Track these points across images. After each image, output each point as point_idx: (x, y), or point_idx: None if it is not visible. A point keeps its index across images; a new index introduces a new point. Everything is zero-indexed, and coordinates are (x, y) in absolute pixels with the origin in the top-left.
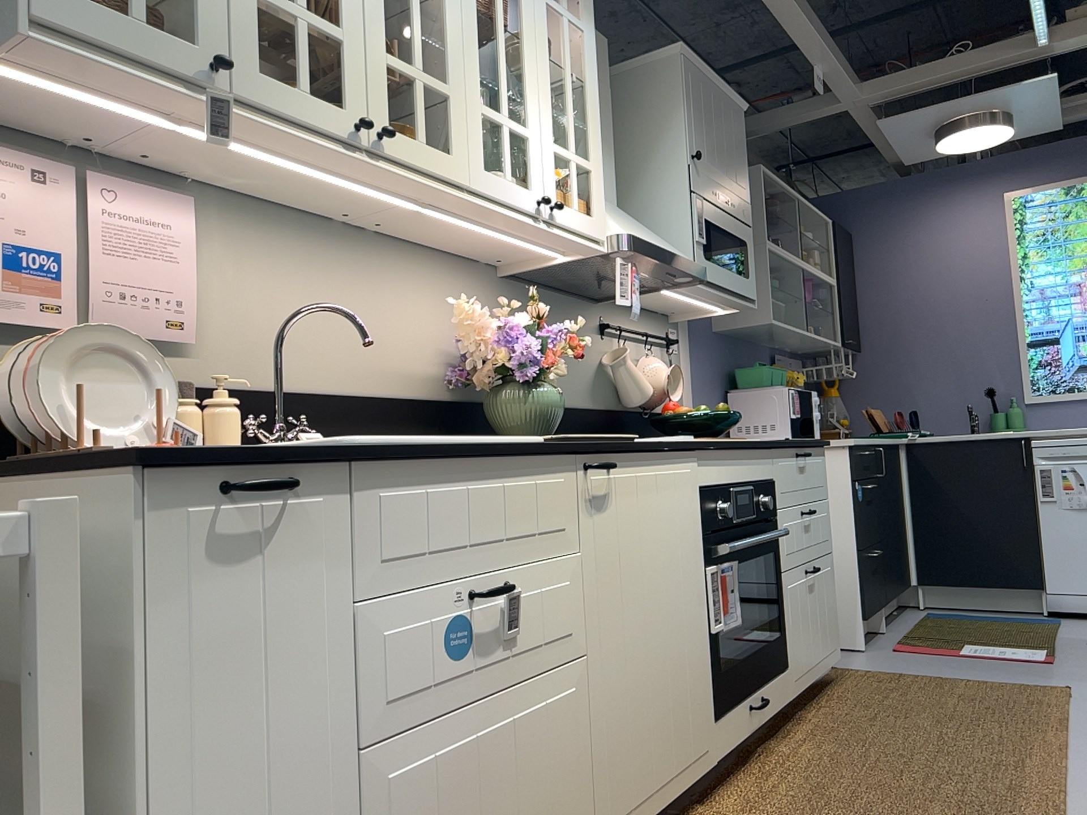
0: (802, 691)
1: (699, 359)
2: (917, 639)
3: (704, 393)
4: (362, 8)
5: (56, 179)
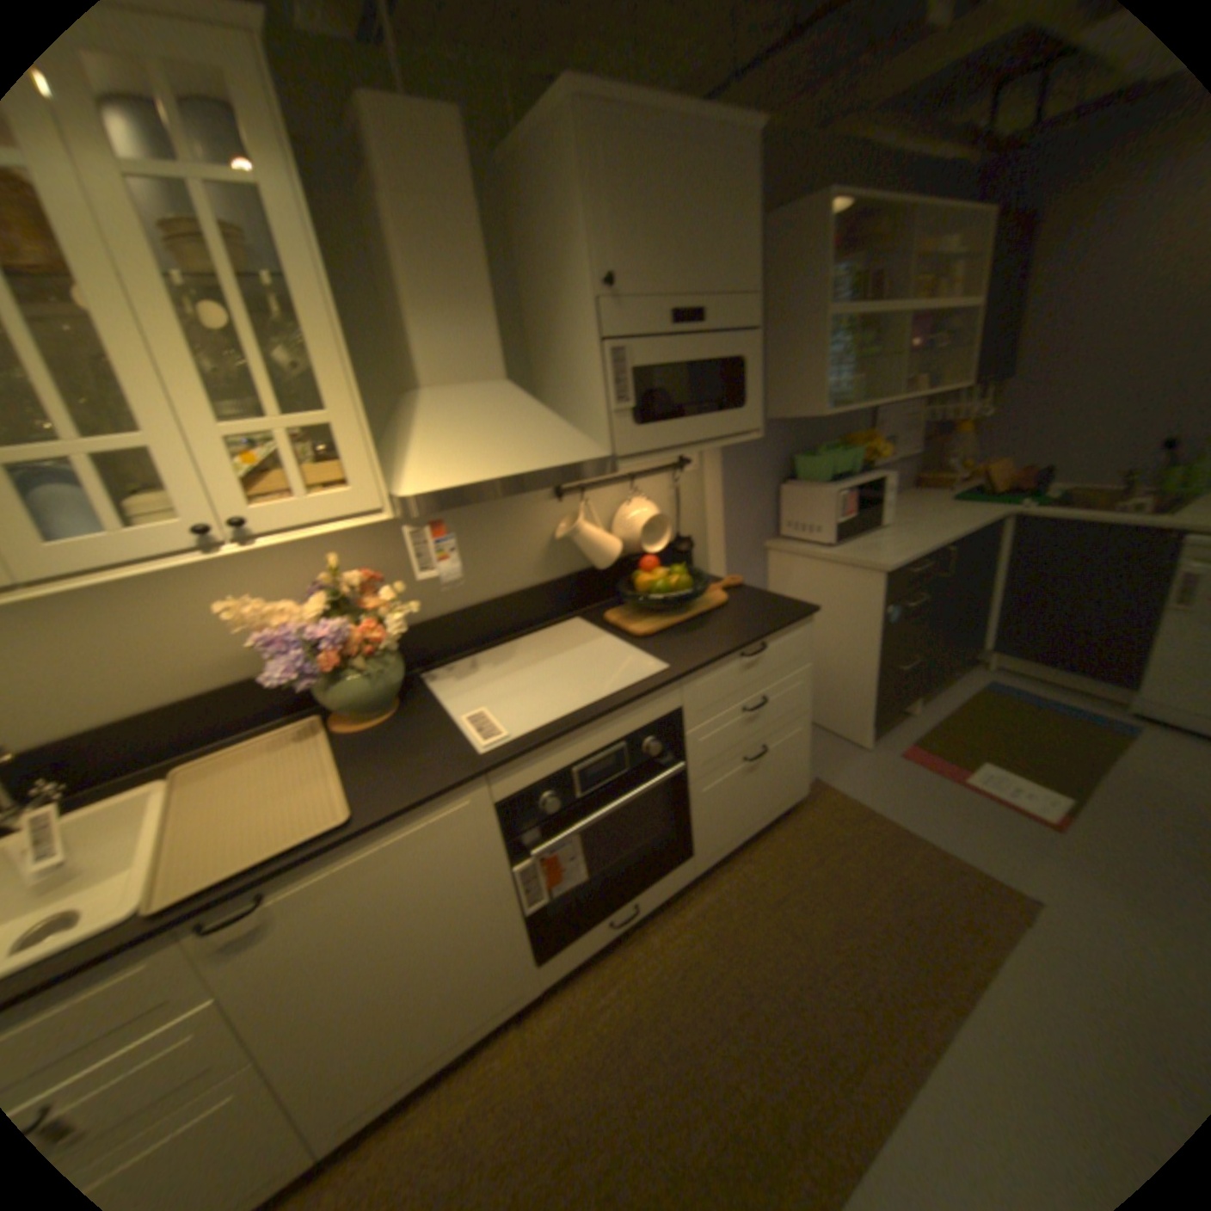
0: (720, 860)
1: (735, 463)
2: (941, 742)
3: (741, 496)
4: None
5: None
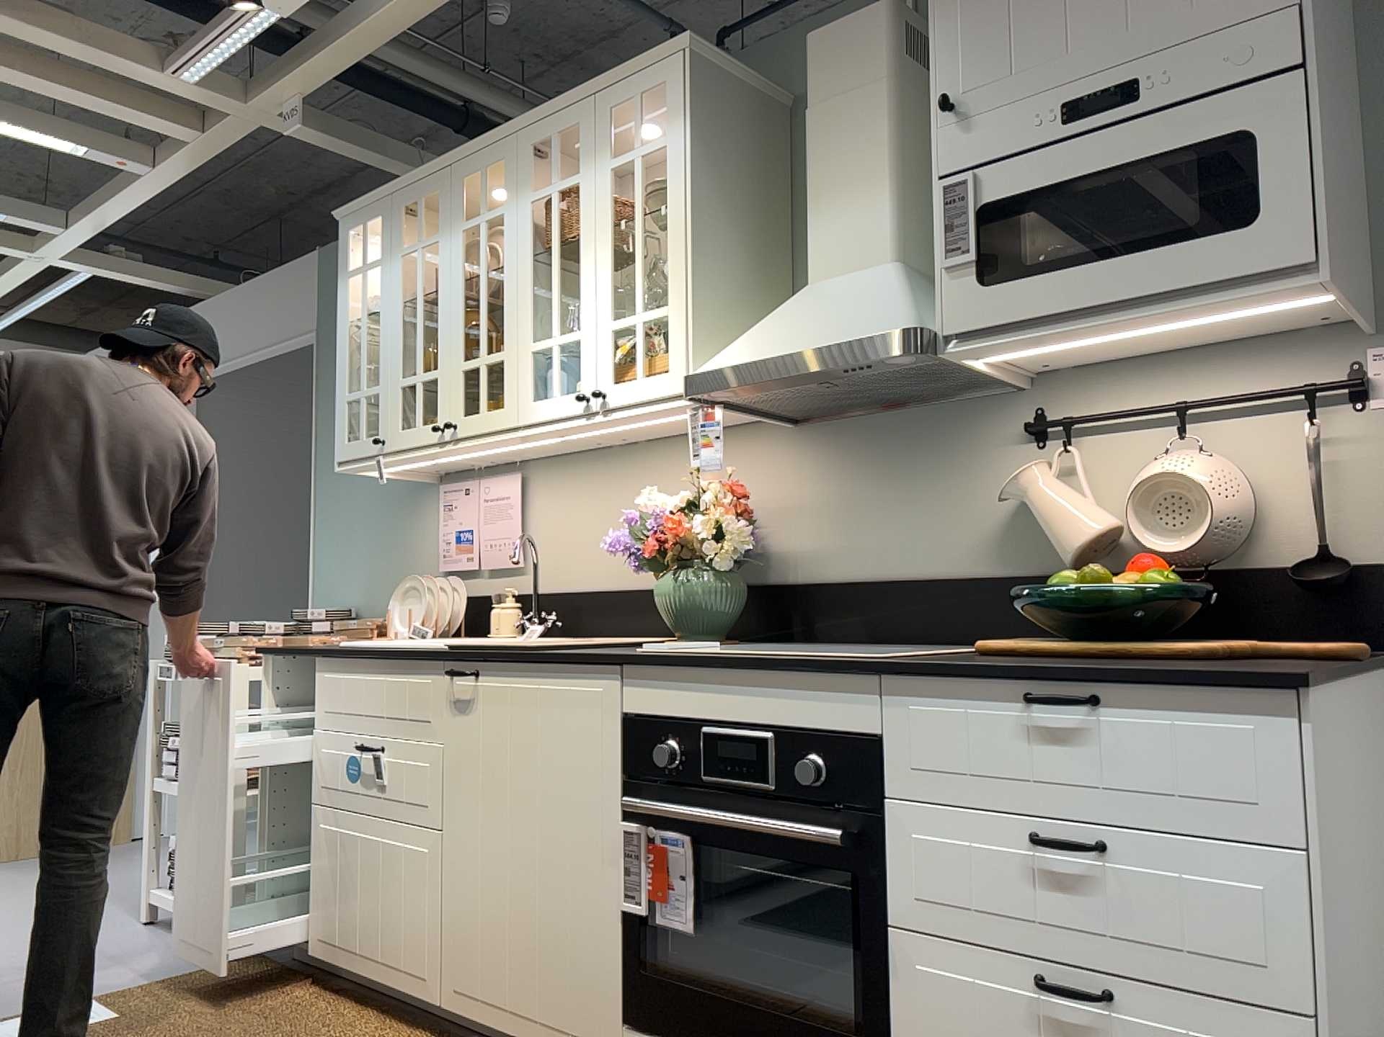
0: None
1: None
2: None
3: None
4: (448, 343)
5: (471, 489)
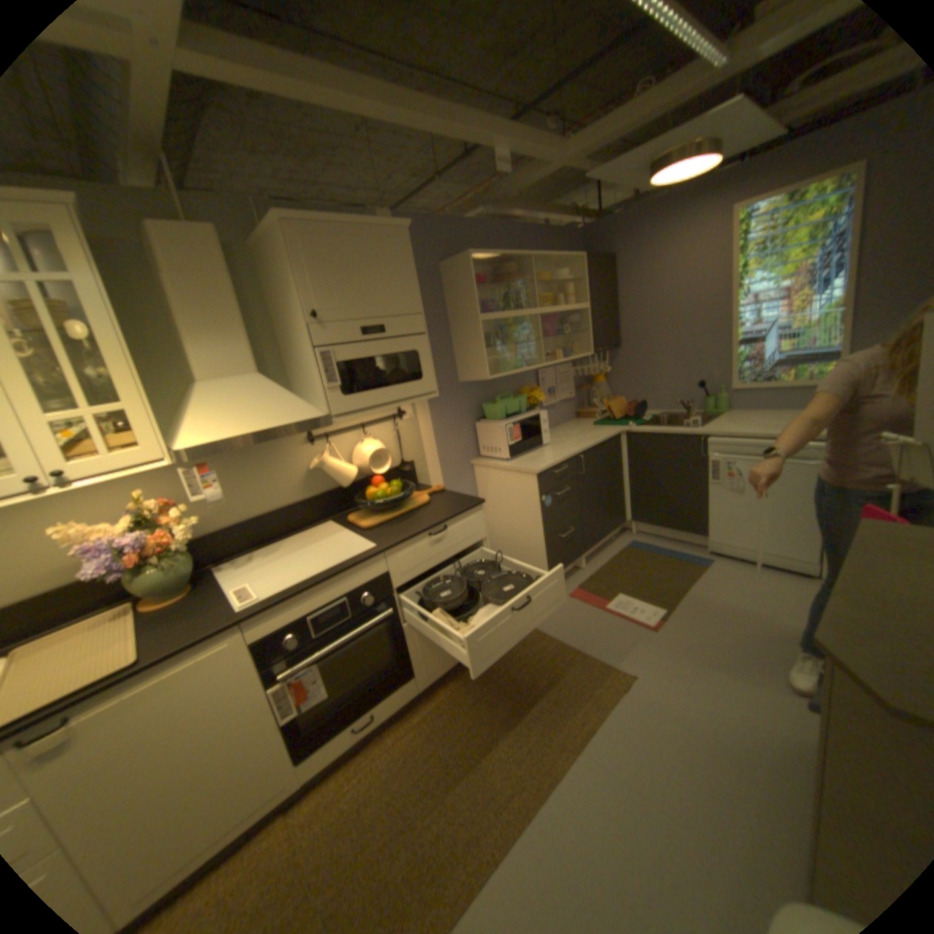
0: (436, 679)
1: (438, 412)
2: (594, 583)
3: (447, 432)
4: None
5: None
